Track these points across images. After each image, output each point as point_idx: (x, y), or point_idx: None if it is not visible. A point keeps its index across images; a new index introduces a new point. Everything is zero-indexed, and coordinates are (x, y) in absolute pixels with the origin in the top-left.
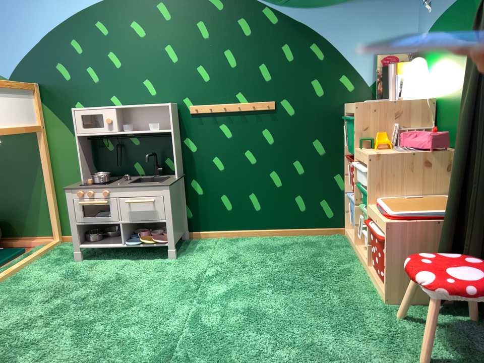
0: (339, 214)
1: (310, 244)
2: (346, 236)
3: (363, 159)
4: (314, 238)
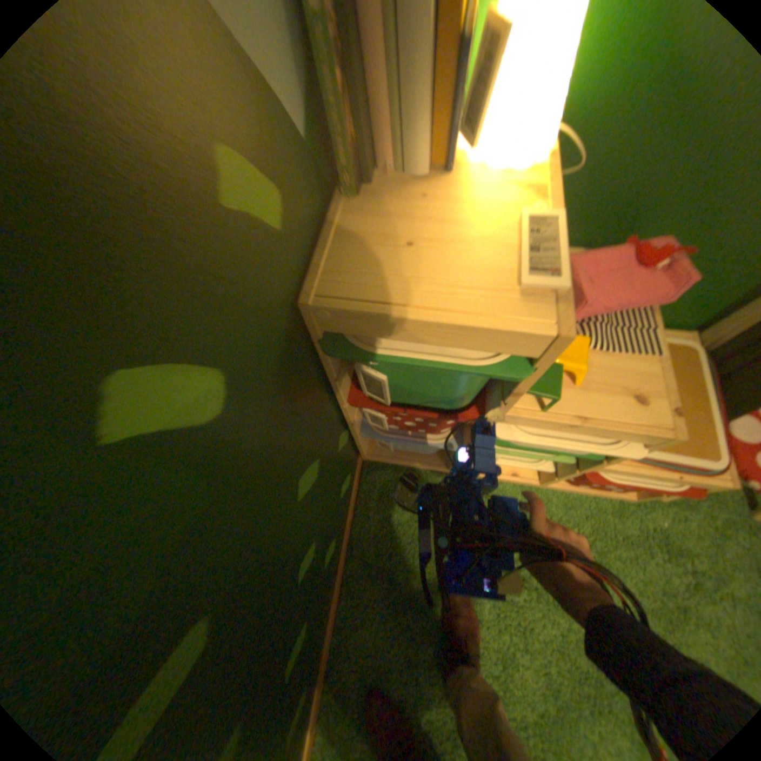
0: (354, 458)
1: (395, 541)
2: (377, 461)
3: (611, 433)
4: (366, 523)
